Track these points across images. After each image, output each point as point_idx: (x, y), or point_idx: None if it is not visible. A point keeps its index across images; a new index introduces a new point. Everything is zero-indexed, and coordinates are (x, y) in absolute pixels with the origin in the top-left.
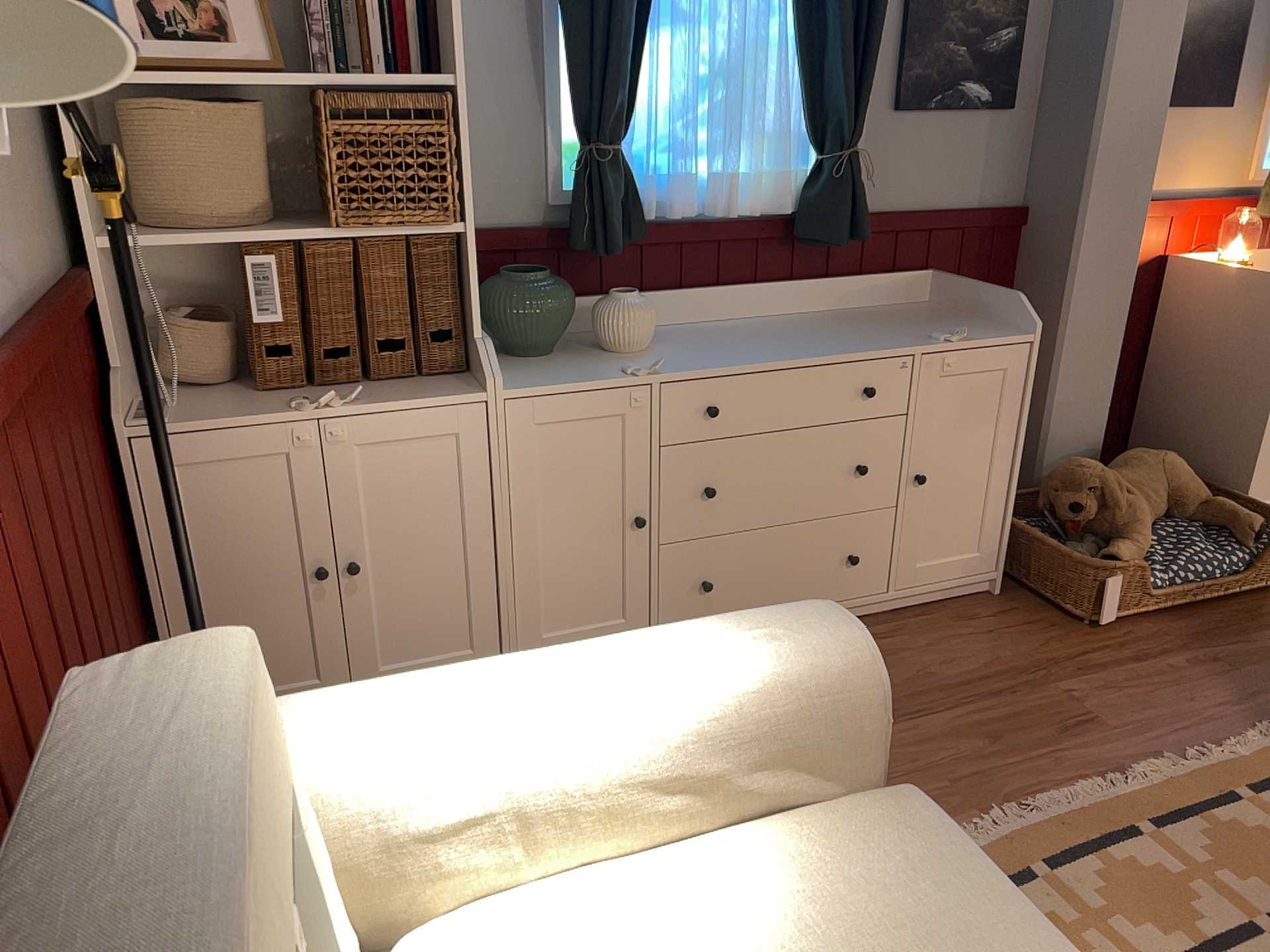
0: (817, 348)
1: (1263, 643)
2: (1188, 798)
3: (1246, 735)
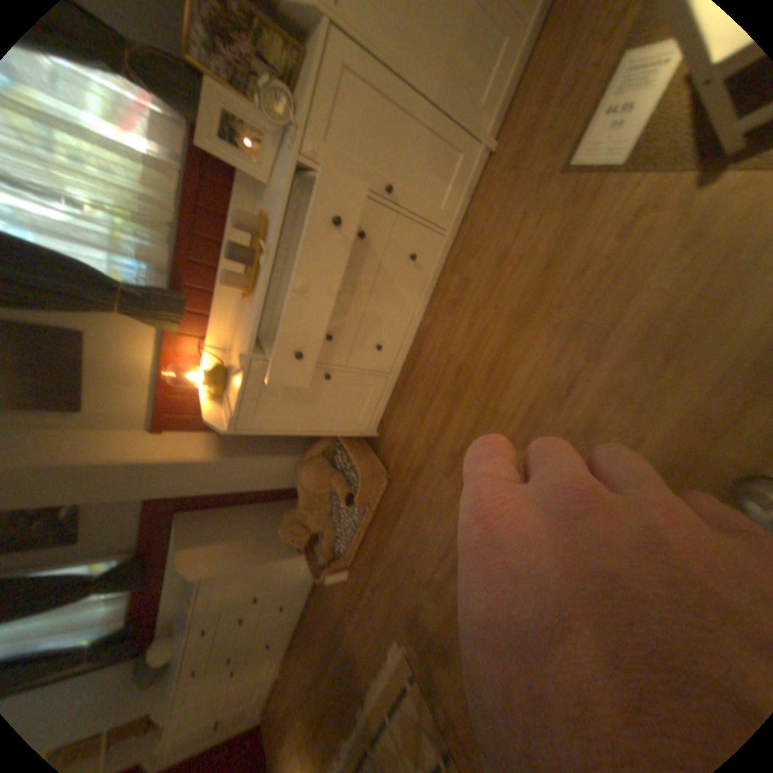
0: (176, 633)
1: (384, 552)
2: (370, 719)
3: (382, 657)
